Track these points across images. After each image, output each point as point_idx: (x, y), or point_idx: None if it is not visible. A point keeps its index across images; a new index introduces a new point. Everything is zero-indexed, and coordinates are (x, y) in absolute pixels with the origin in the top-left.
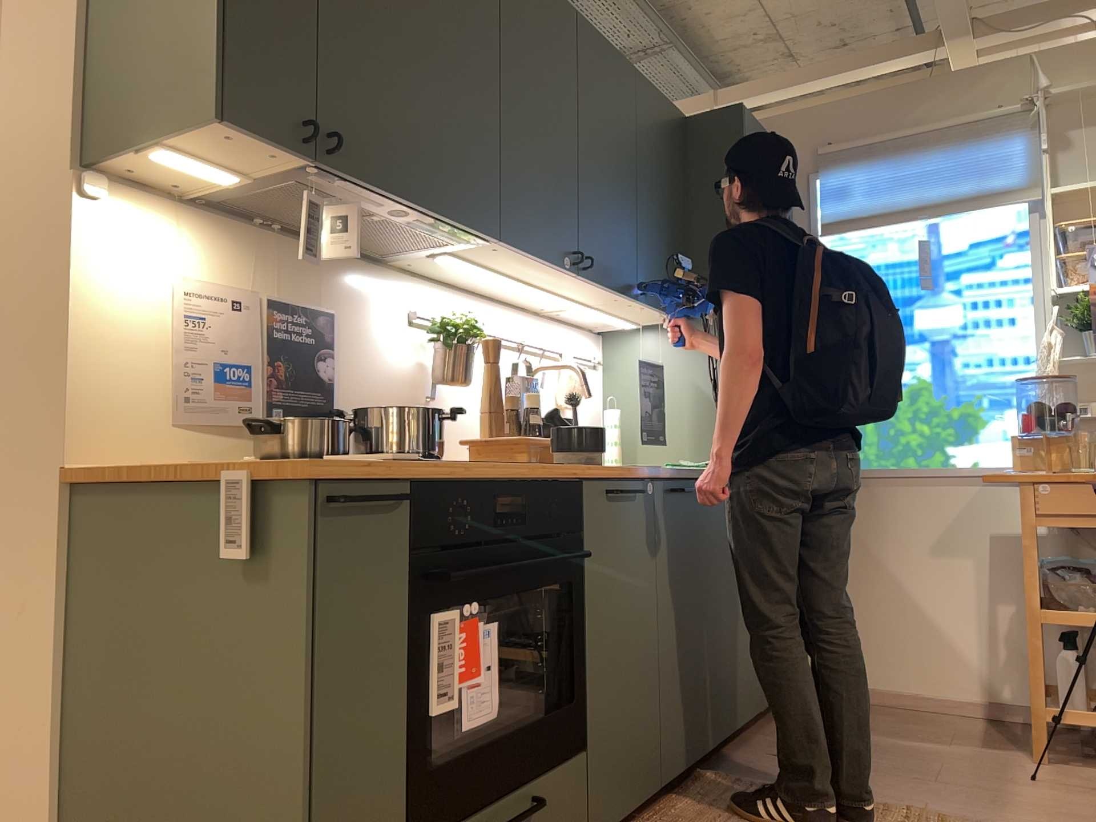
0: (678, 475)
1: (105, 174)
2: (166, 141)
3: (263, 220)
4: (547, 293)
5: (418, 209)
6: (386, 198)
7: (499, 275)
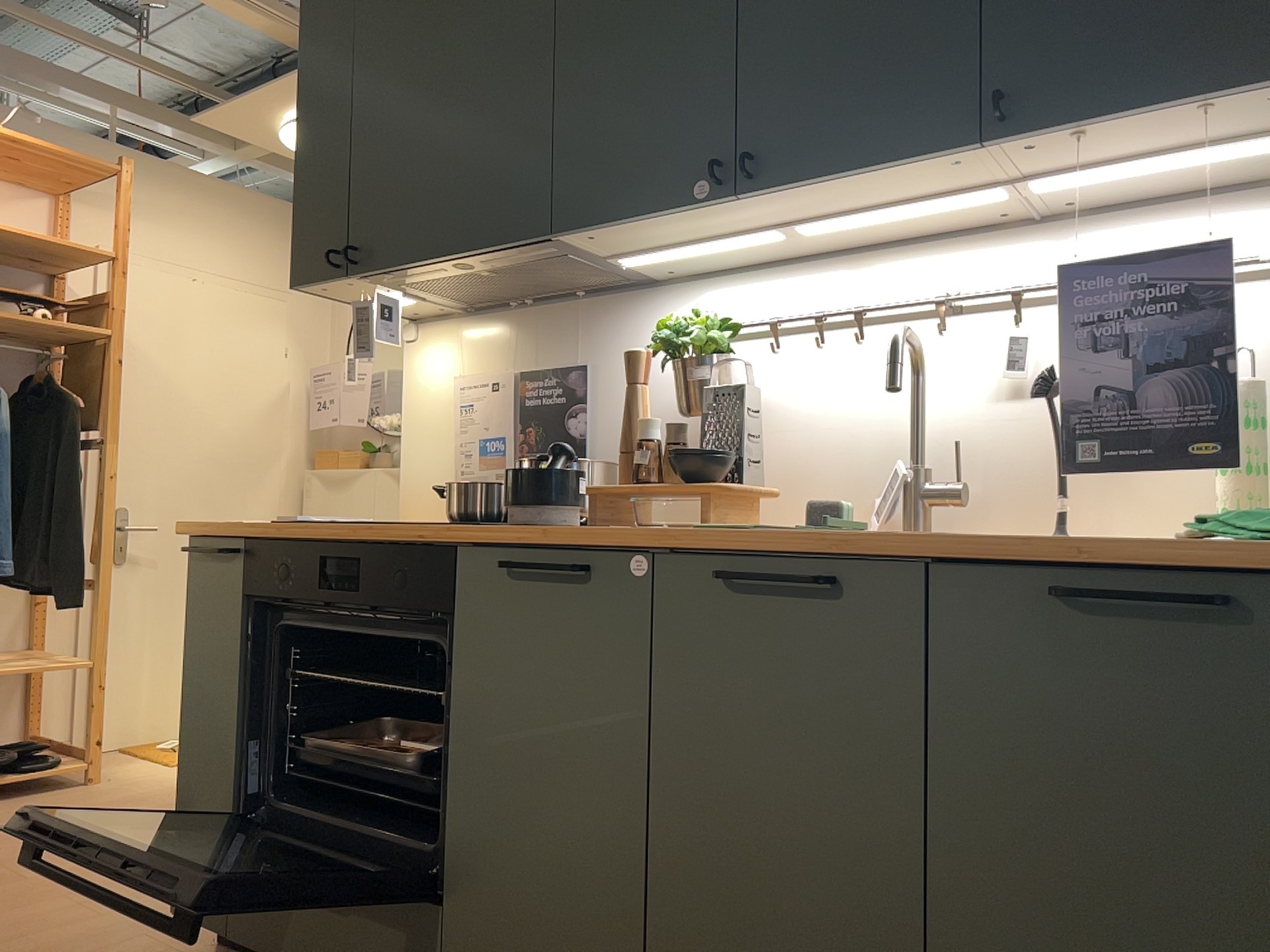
0: (769, 544)
1: (422, 319)
2: (343, 302)
3: (512, 301)
4: (849, 219)
5: (452, 259)
6: (423, 266)
7: (724, 242)
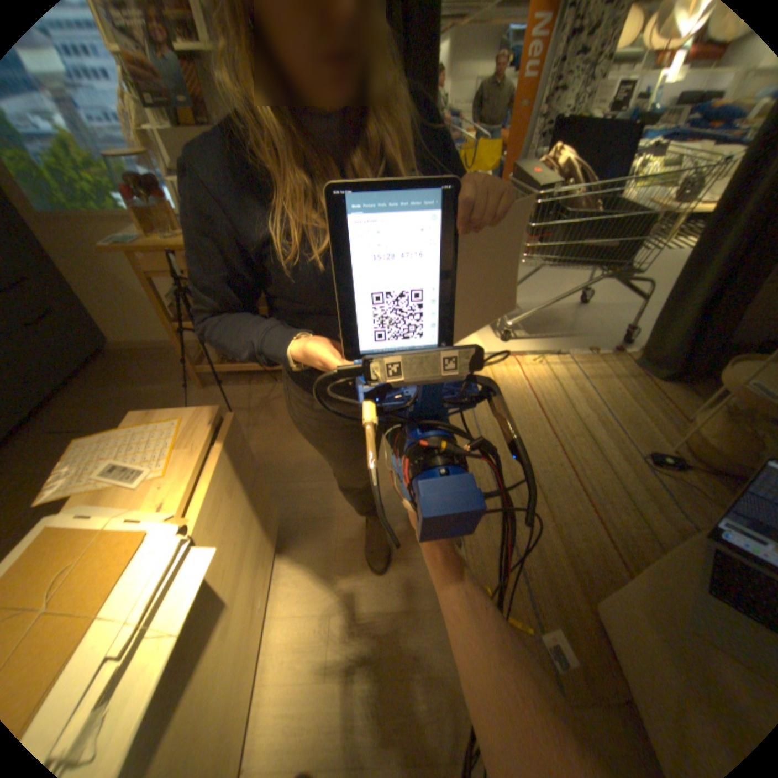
0: None
1: None
2: None
3: None
4: None
5: None
6: None
7: None
